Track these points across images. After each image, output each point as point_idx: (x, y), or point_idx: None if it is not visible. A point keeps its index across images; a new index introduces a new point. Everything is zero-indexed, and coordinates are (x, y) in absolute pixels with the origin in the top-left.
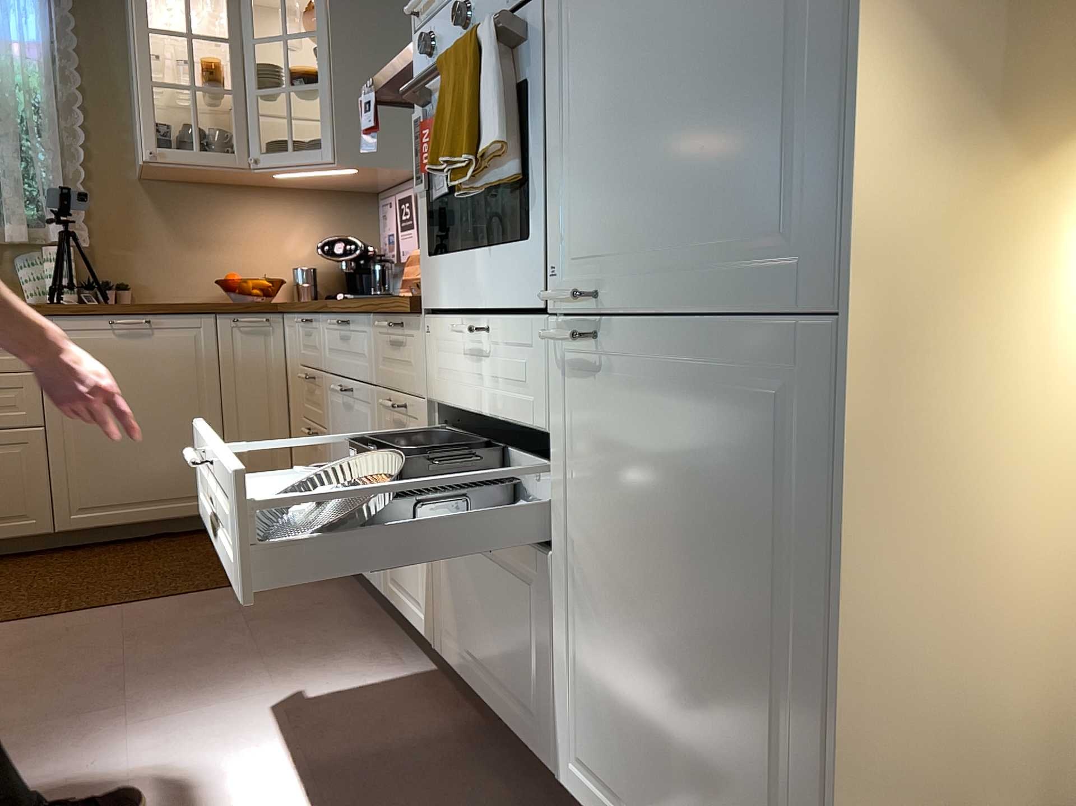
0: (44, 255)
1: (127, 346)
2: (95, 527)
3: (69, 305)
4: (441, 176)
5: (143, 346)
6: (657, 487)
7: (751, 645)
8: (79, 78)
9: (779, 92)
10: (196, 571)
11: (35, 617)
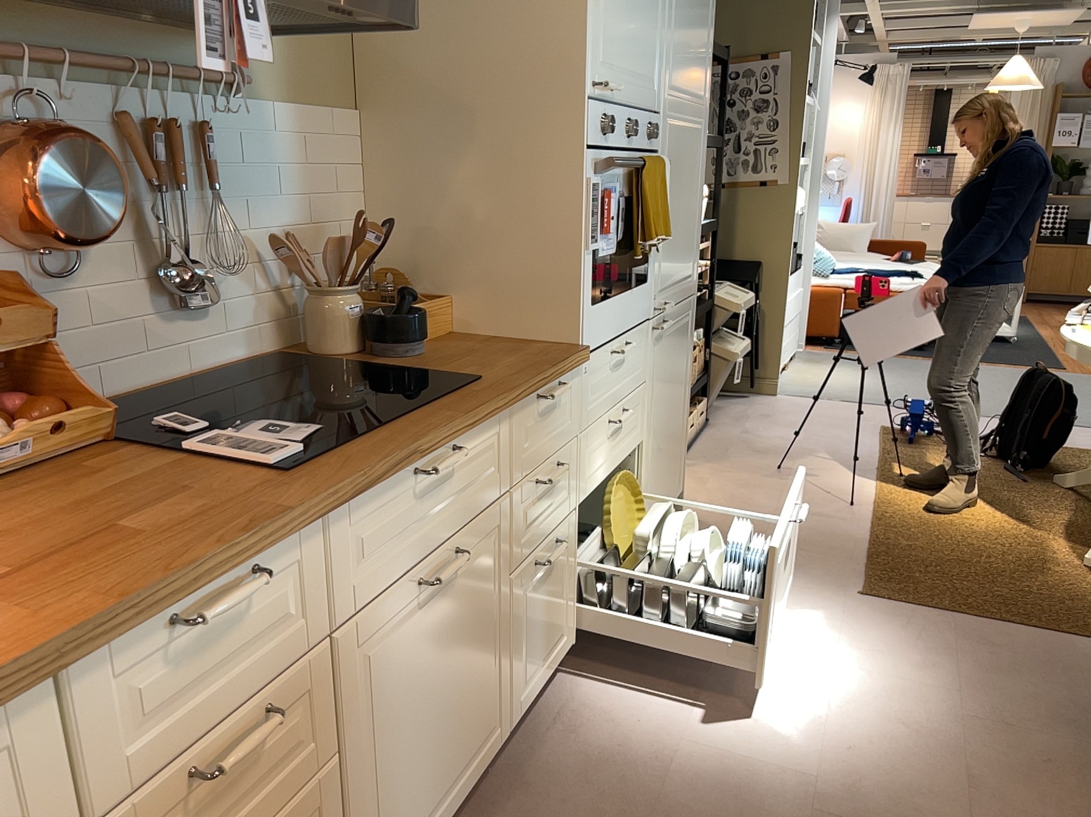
0: None
1: None
2: None
3: None
4: (608, 239)
5: None
6: (671, 368)
7: (681, 397)
8: None
9: (693, 233)
10: None
11: None
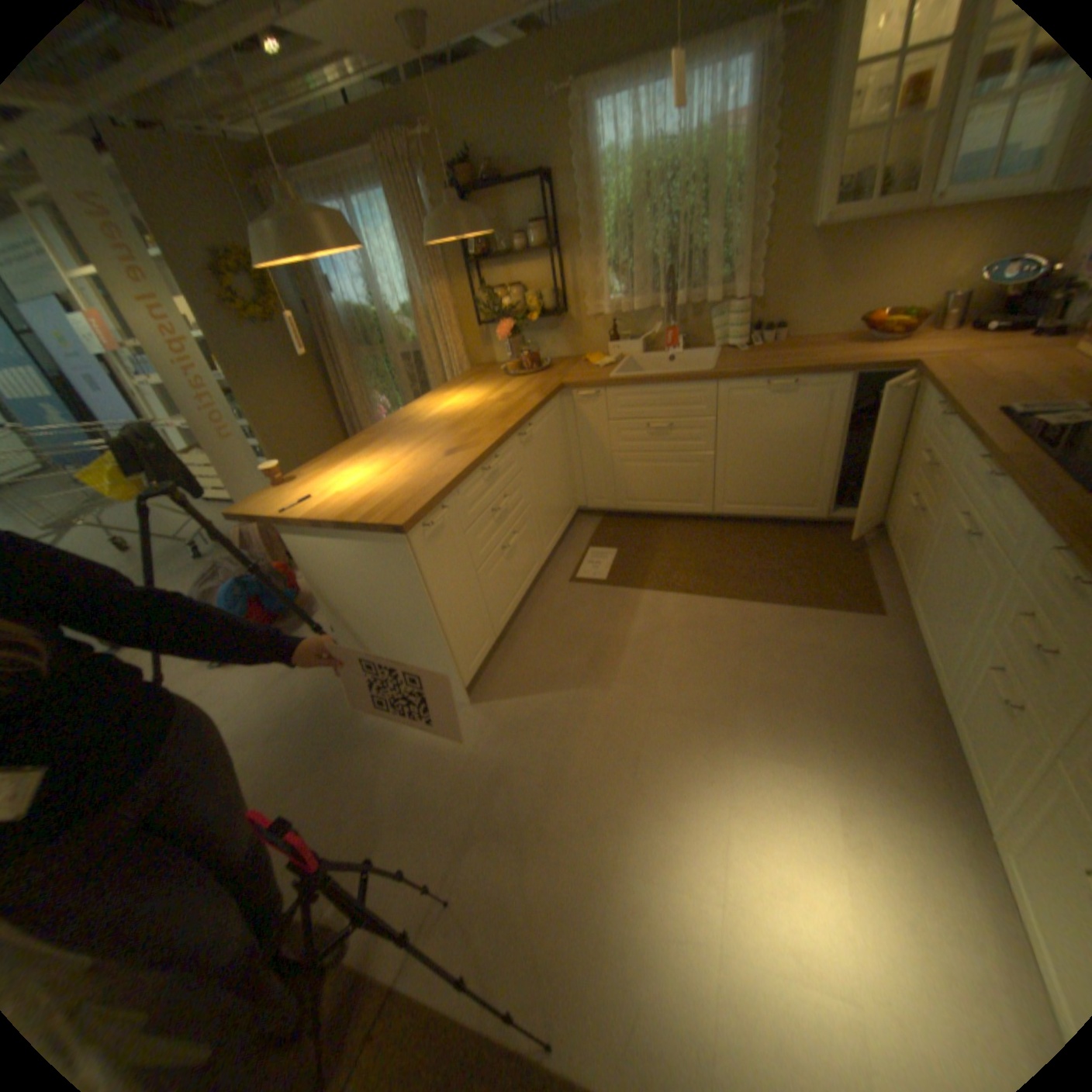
0: (728, 304)
1: (776, 400)
2: (736, 514)
3: (740, 350)
4: None
5: (787, 400)
6: None
7: None
8: (776, 135)
9: None
10: (795, 576)
11: (695, 593)
